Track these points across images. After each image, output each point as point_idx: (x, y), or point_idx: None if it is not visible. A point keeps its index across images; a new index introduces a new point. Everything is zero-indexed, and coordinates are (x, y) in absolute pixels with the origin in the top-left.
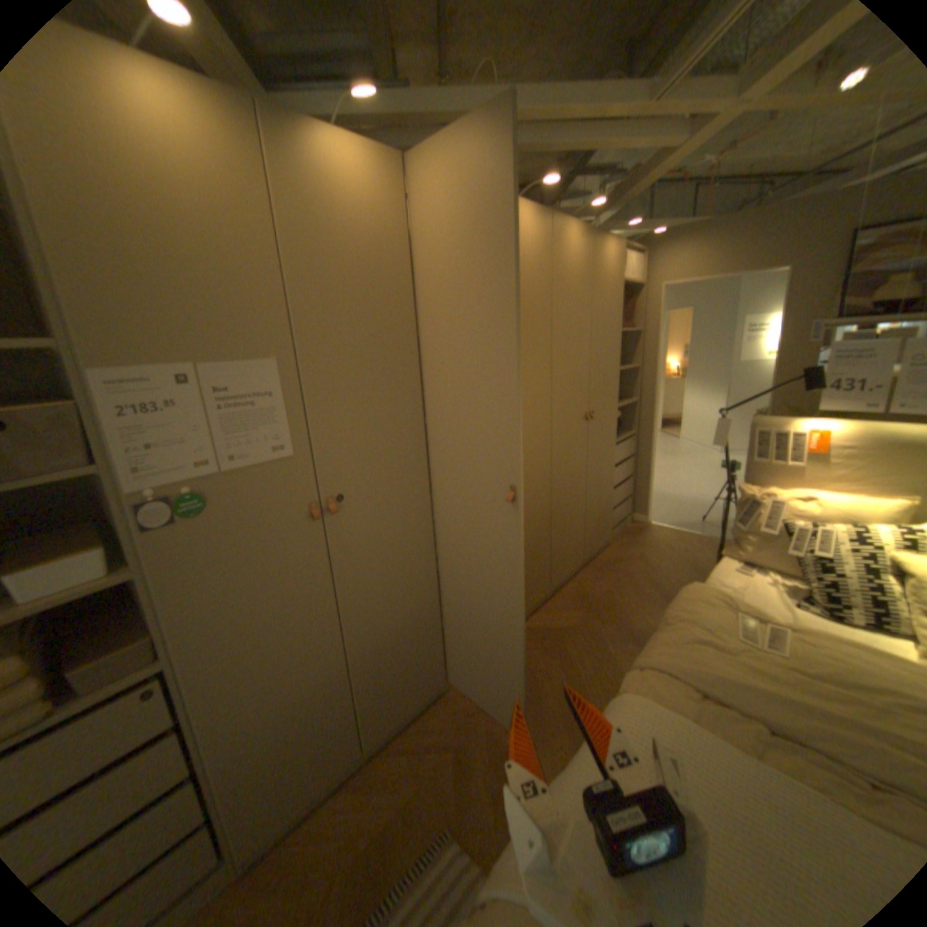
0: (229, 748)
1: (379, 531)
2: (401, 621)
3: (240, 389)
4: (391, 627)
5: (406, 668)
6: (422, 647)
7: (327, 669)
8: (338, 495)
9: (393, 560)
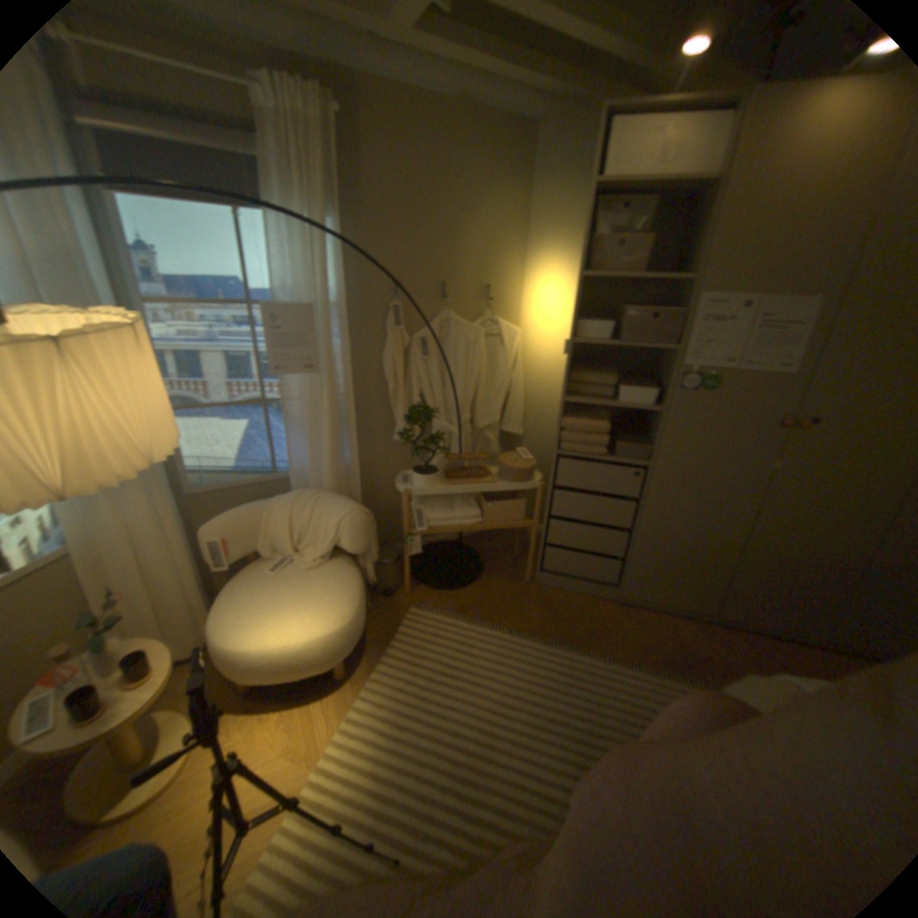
0: (654, 533)
1: (841, 465)
2: (814, 552)
3: (783, 315)
4: (802, 550)
5: (795, 593)
6: (822, 590)
7: (732, 538)
8: (817, 418)
9: (840, 497)
